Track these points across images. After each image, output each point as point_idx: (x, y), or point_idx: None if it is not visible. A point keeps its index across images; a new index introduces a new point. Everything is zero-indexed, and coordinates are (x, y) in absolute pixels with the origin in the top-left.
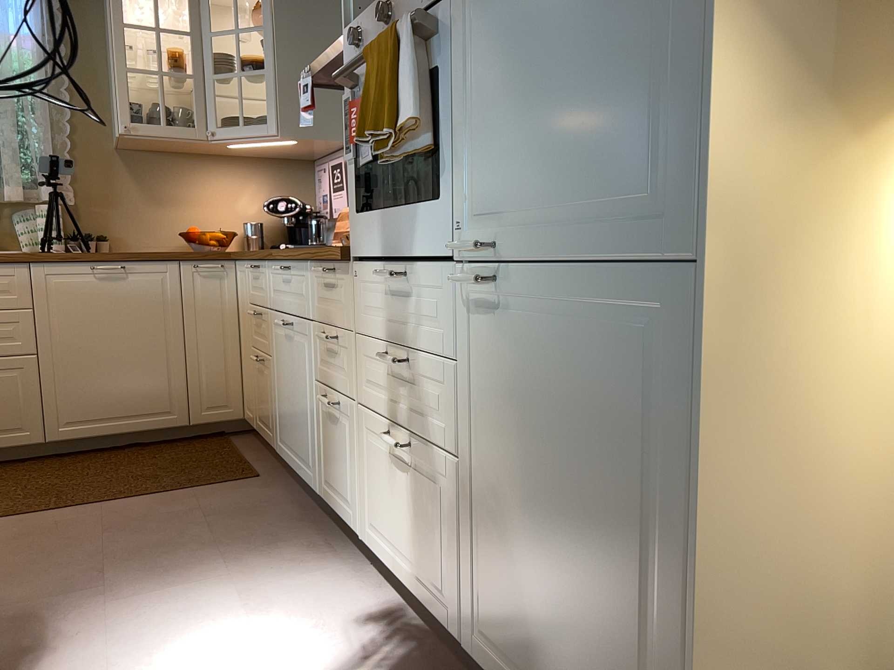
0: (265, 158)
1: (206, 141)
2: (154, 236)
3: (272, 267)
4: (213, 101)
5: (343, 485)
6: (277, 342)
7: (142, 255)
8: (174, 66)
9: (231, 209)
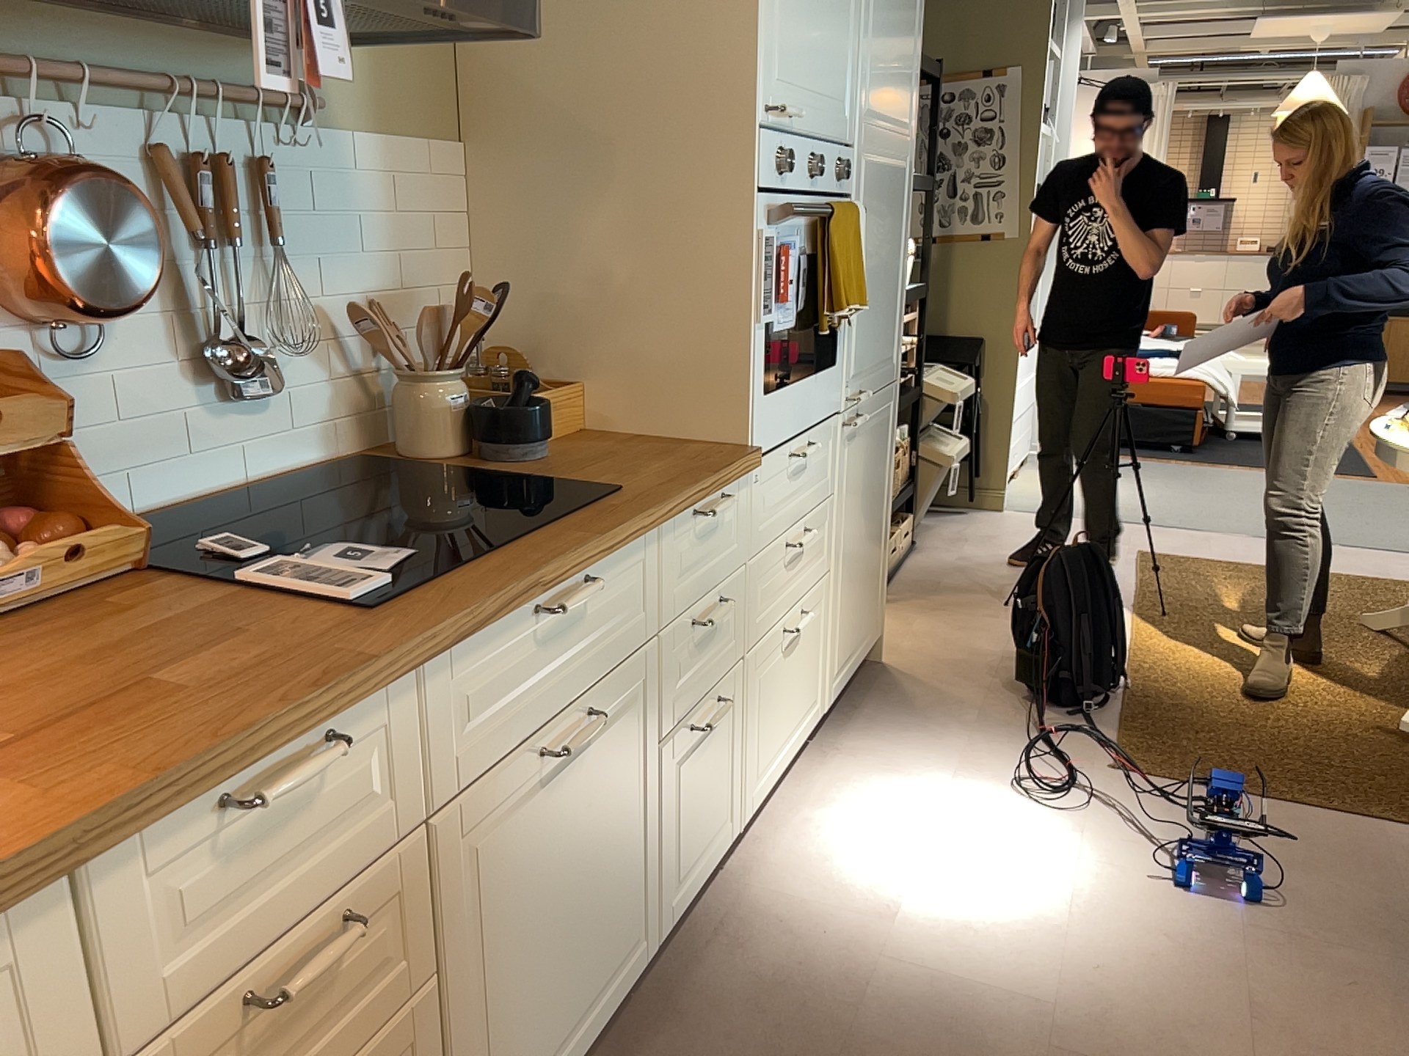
0: None
1: None
2: None
3: (467, 650)
4: None
5: (714, 810)
6: (494, 856)
7: None
8: None
9: None
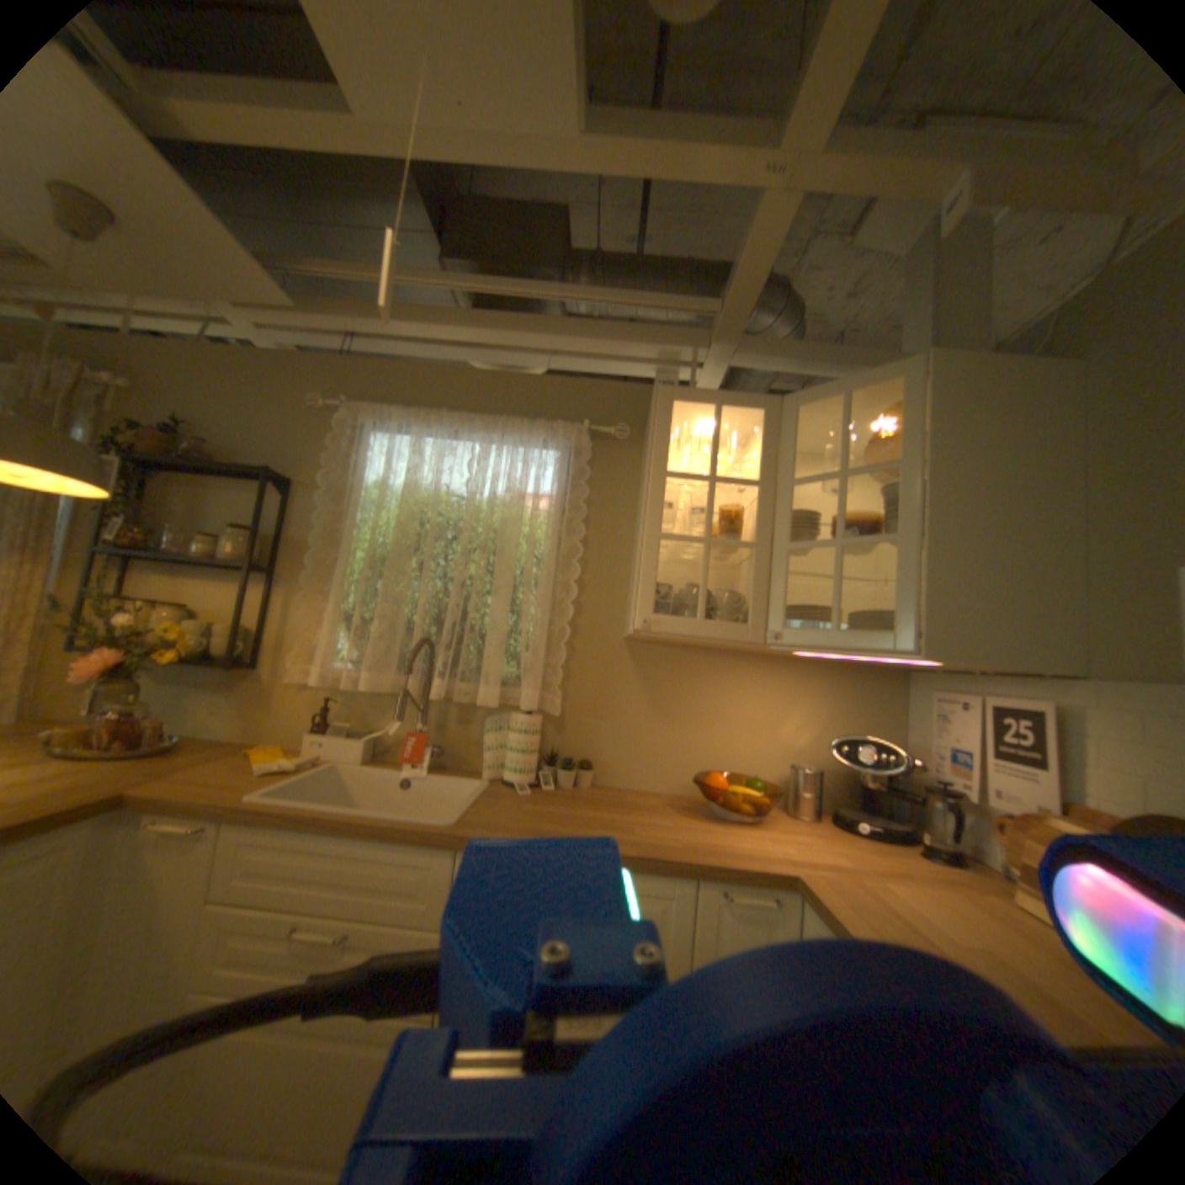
0: (833, 665)
1: (763, 647)
2: (656, 768)
3: None
4: (785, 586)
5: None
6: None
7: (638, 865)
8: (723, 531)
9: (772, 739)
